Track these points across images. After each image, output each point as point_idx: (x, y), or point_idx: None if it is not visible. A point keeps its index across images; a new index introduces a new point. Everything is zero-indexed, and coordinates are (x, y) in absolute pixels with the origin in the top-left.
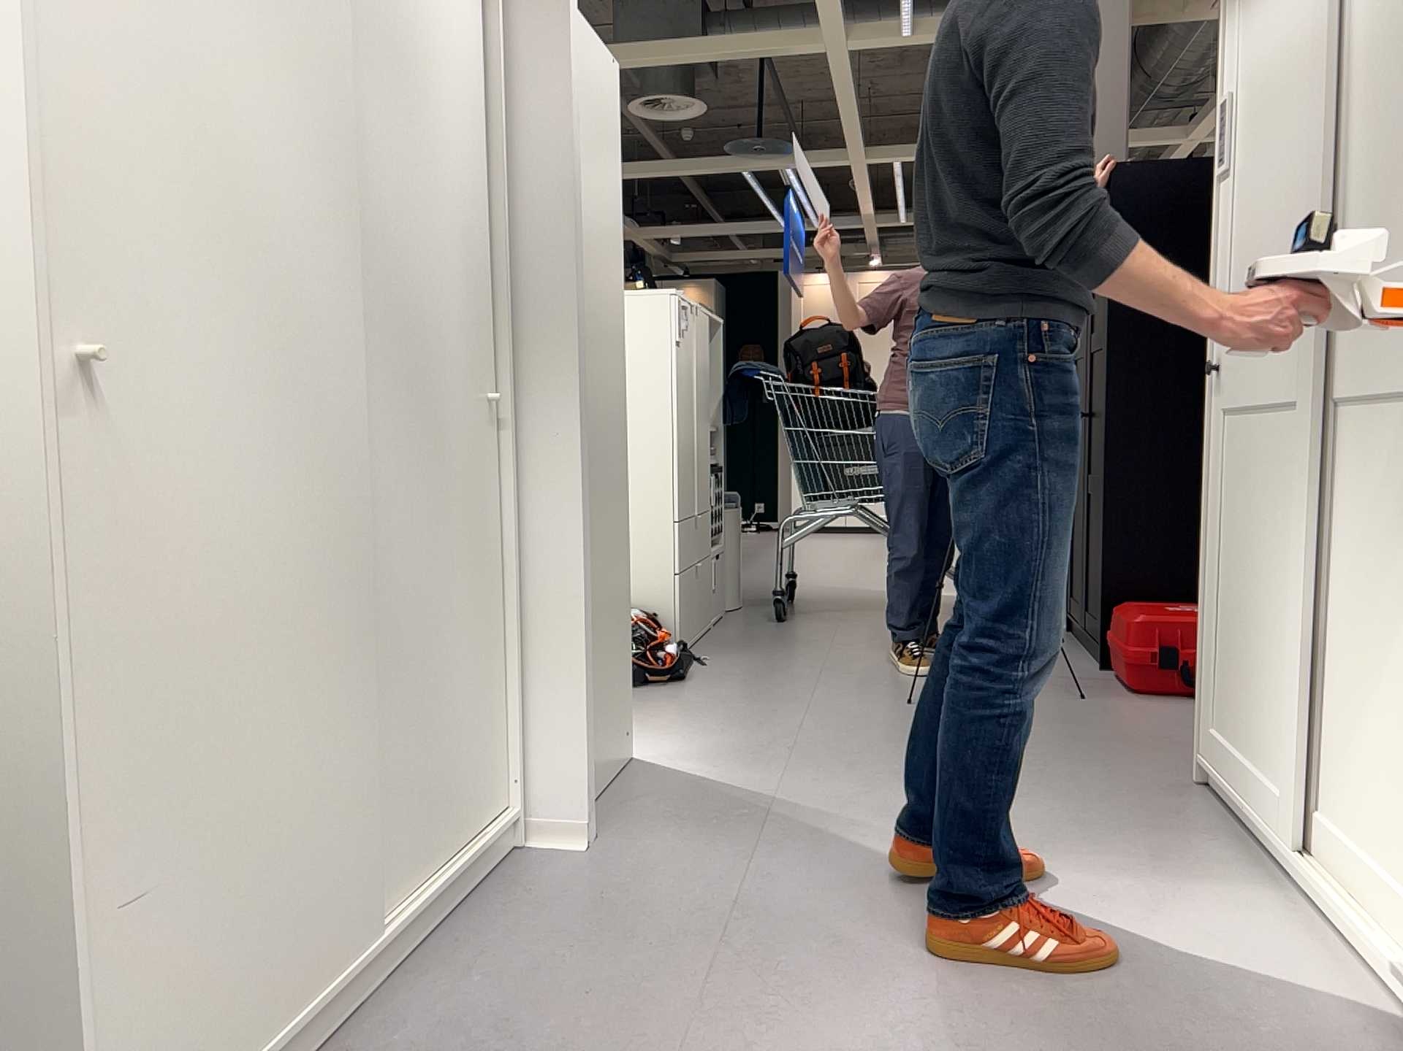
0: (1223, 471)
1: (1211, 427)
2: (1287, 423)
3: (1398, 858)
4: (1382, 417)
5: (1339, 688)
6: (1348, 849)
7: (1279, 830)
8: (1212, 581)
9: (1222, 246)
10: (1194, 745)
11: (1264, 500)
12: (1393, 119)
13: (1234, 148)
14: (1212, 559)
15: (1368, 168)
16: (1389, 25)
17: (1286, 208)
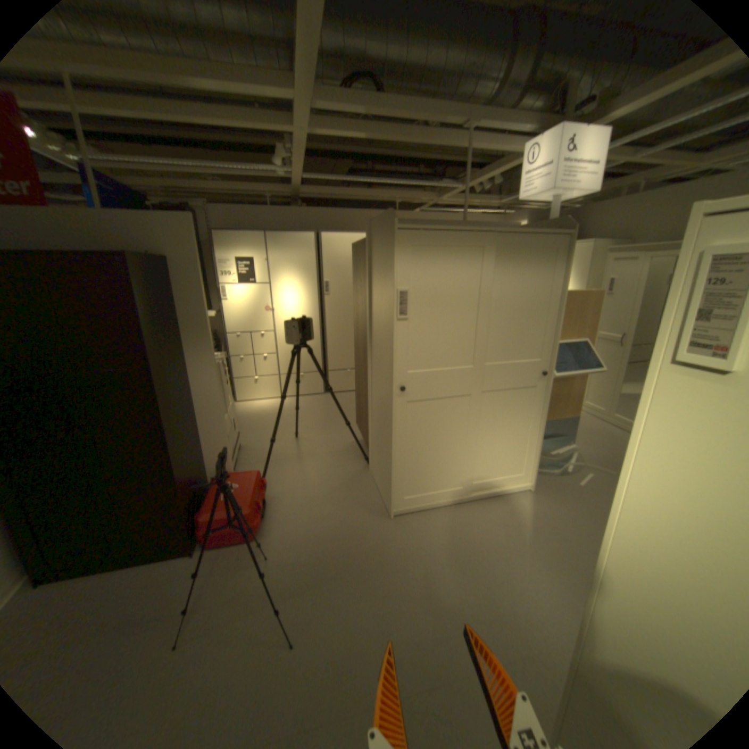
0: (412, 420)
1: (402, 408)
2: (467, 400)
3: (511, 472)
4: (506, 393)
5: (486, 453)
6: (492, 481)
7: (468, 494)
8: (405, 455)
9: (407, 345)
10: (395, 508)
11: (449, 422)
12: (514, 329)
13: (416, 310)
14: (405, 449)
15: (501, 337)
16: (512, 306)
17: (464, 341)
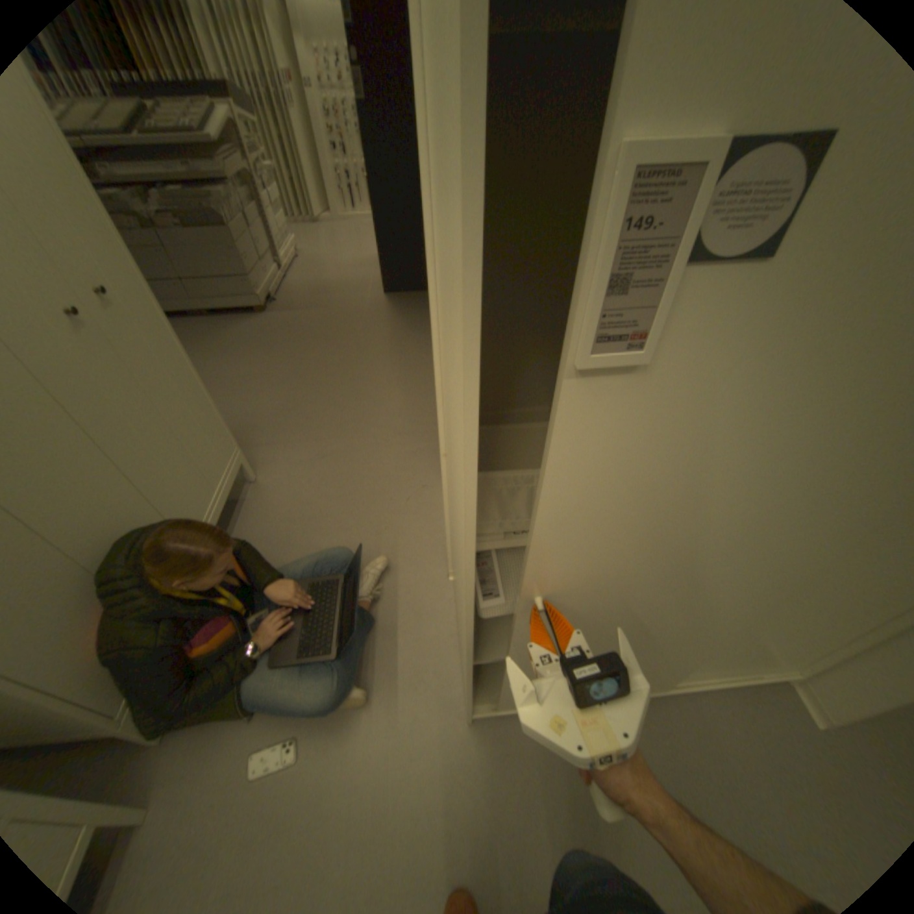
0: None
1: None
2: None
3: None
4: None
5: None
6: None
7: None
8: None
9: None
10: None
11: None
12: None
13: None
14: None
15: None
16: None
17: None
